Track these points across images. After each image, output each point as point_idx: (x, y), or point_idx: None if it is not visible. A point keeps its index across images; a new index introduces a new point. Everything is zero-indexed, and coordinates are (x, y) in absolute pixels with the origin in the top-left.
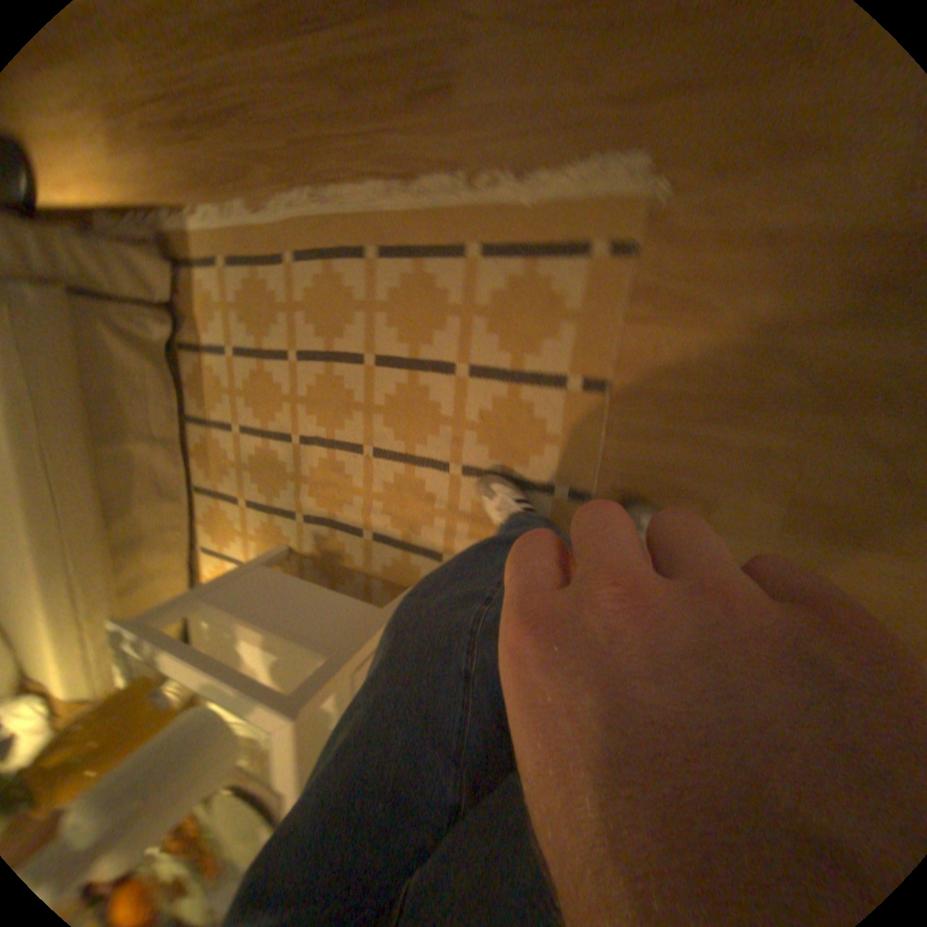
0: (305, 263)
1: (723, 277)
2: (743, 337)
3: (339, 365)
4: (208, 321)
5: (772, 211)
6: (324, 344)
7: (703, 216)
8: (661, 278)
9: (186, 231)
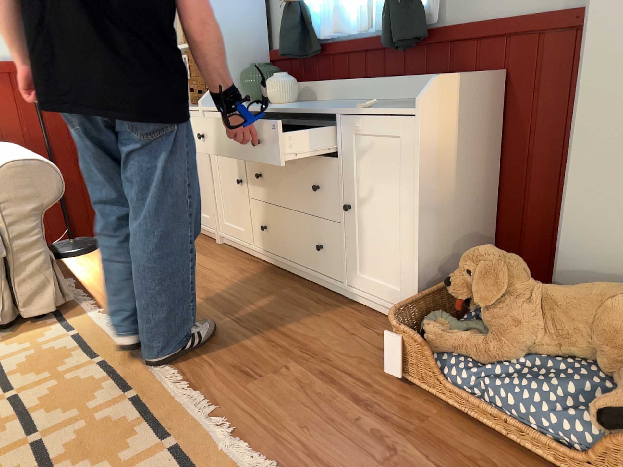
0: (99, 370)
1: None
2: None
3: (17, 425)
4: (18, 343)
5: None
6: (33, 407)
7: None
8: None
9: (86, 314)
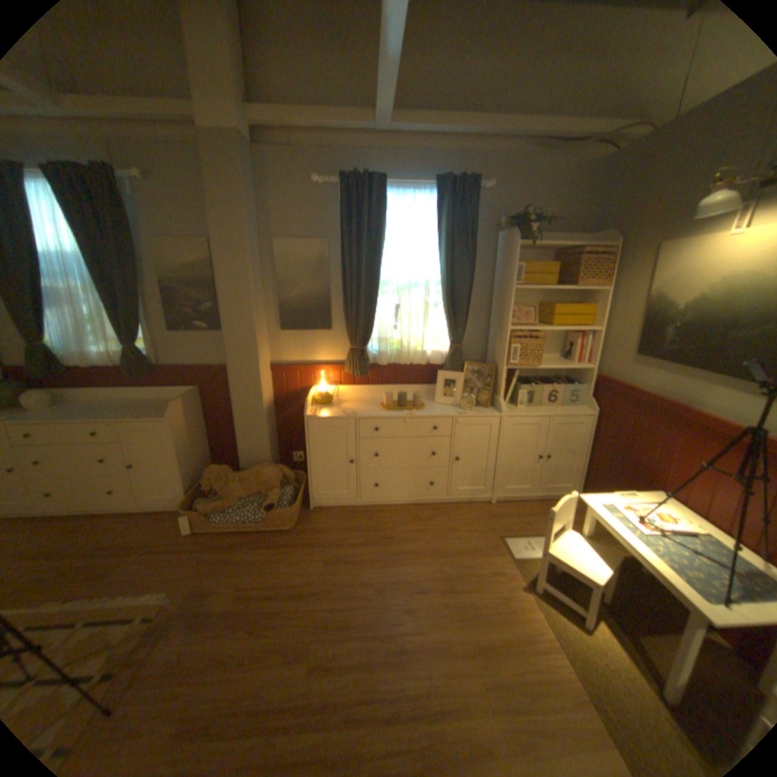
0: None
1: (179, 629)
2: (180, 648)
3: None
4: None
5: (198, 609)
6: None
7: (178, 611)
8: (157, 631)
9: None
